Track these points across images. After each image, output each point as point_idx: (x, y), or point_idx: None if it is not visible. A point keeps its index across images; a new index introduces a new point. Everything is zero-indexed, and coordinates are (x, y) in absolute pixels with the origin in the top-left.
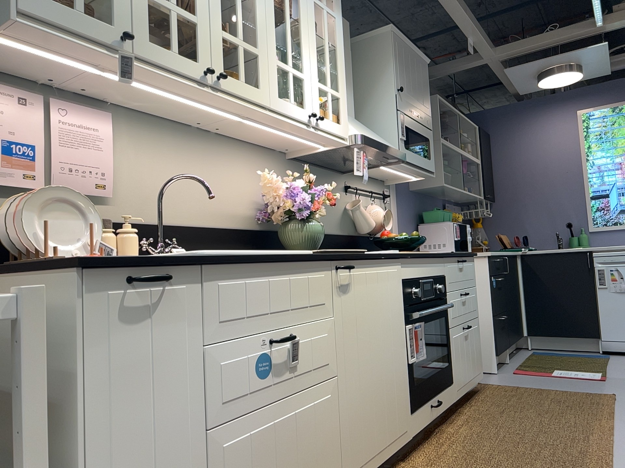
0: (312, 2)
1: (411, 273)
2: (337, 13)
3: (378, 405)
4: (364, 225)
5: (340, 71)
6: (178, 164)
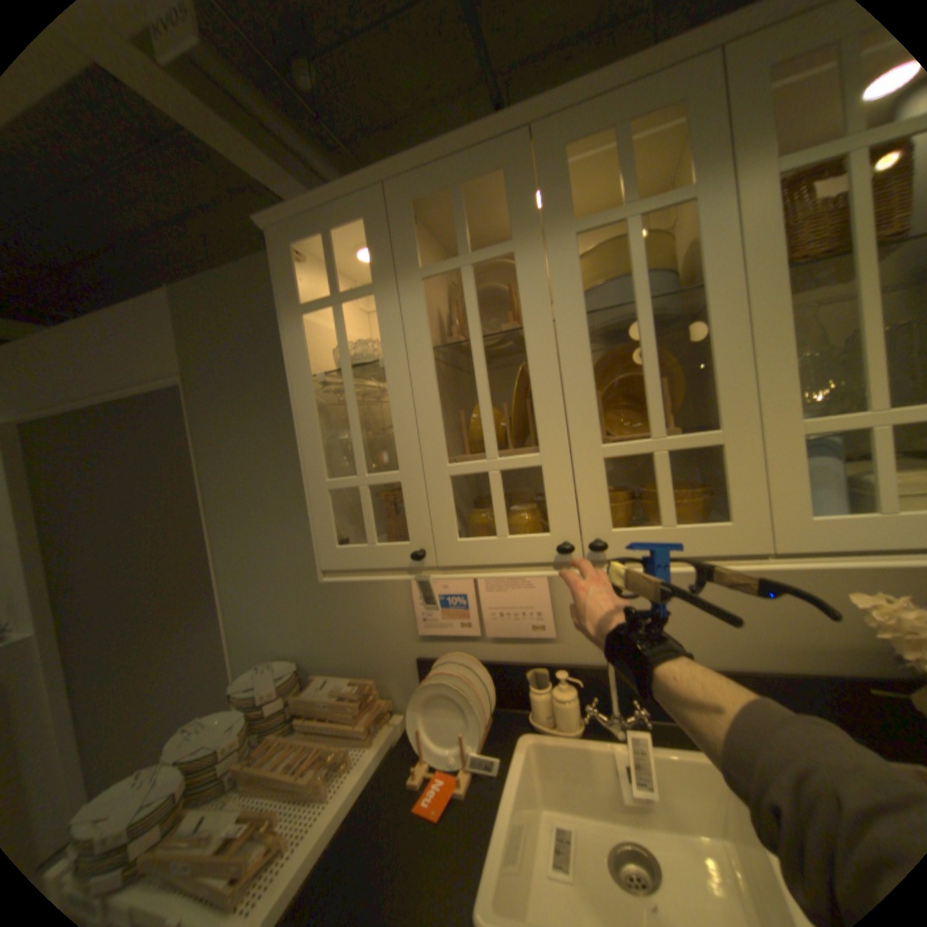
0: None
1: None
2: None
3: None
4: None
5: None
6: None
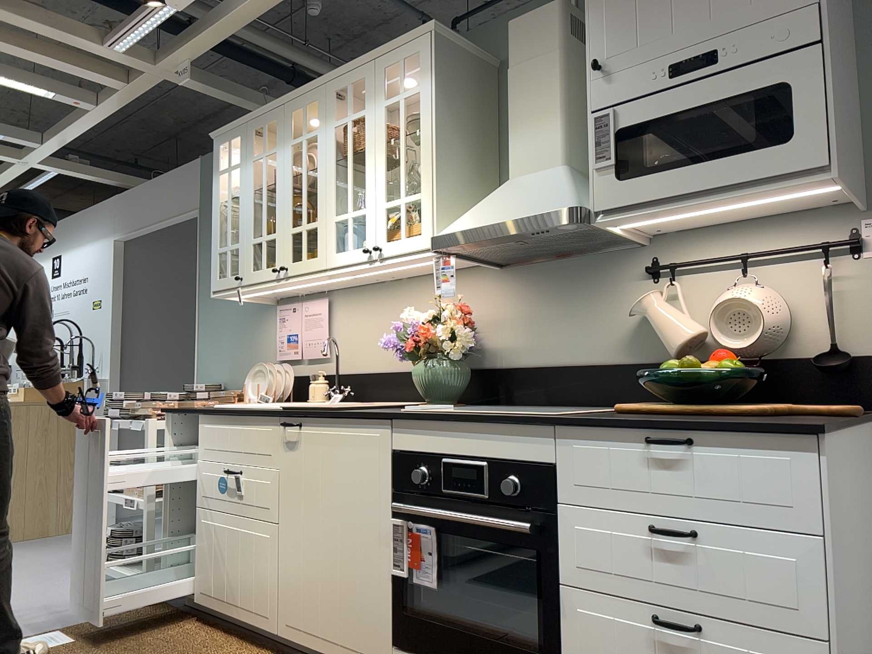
0: (380, 112)
1: (415, 443)
2: (421, 82)
3: (325, 586)
4: (665, 341)
5: (422, 160)
6: (373, 319)
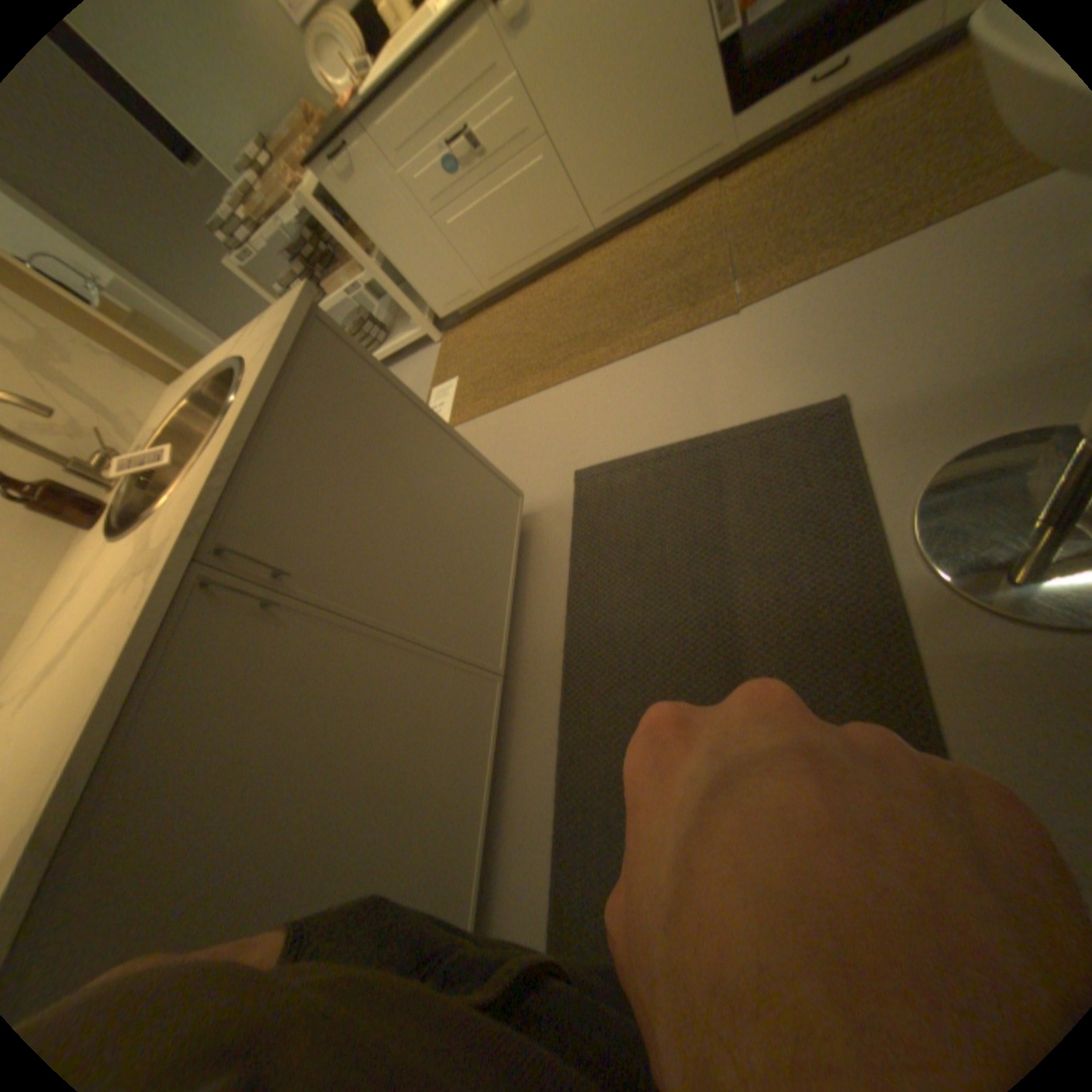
0: None
1: None
2: None
3: (637, 133)
4: None
5: None
6: None
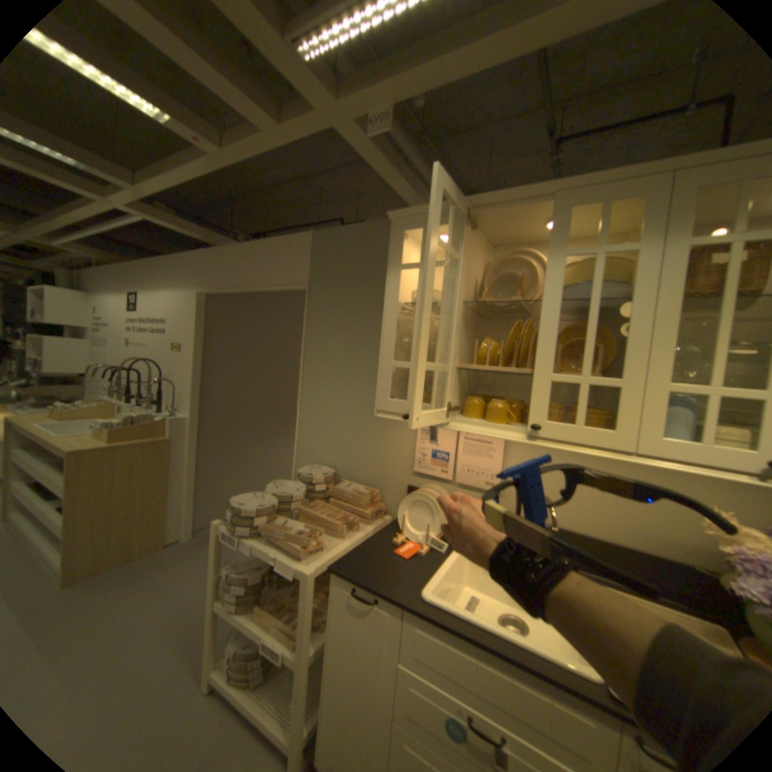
0: None
1: None
2: None
3: None
4: None
5: None
6: None
